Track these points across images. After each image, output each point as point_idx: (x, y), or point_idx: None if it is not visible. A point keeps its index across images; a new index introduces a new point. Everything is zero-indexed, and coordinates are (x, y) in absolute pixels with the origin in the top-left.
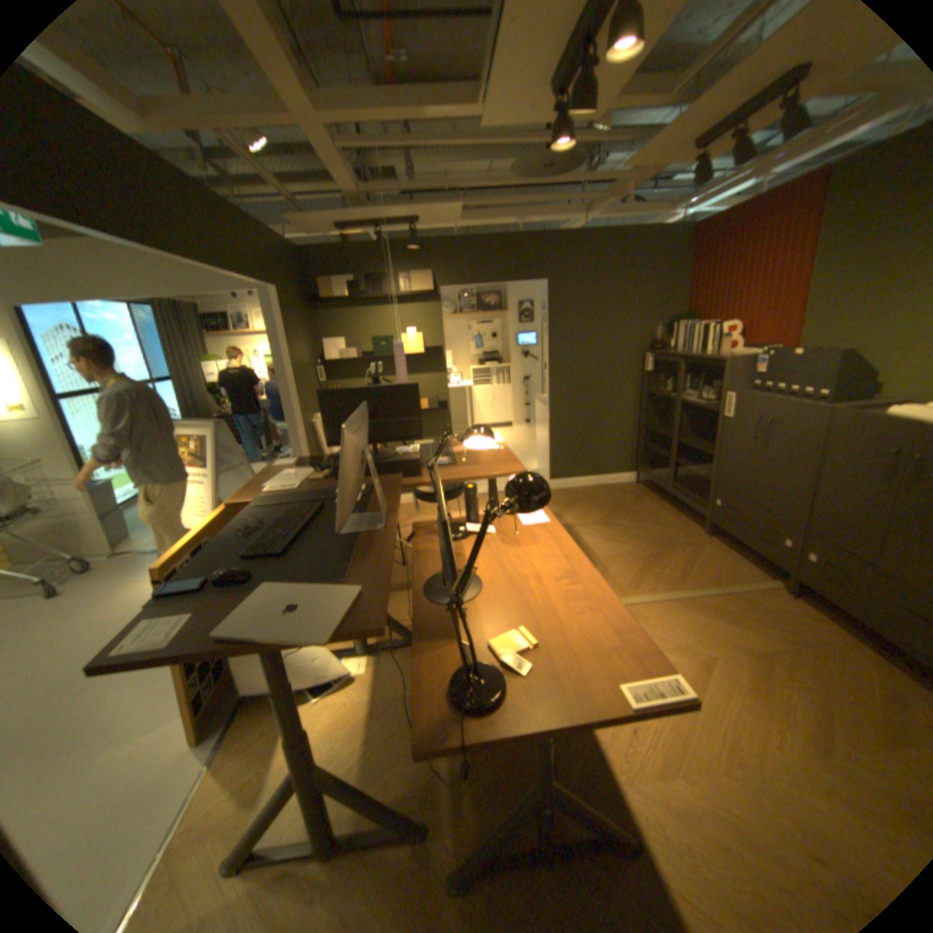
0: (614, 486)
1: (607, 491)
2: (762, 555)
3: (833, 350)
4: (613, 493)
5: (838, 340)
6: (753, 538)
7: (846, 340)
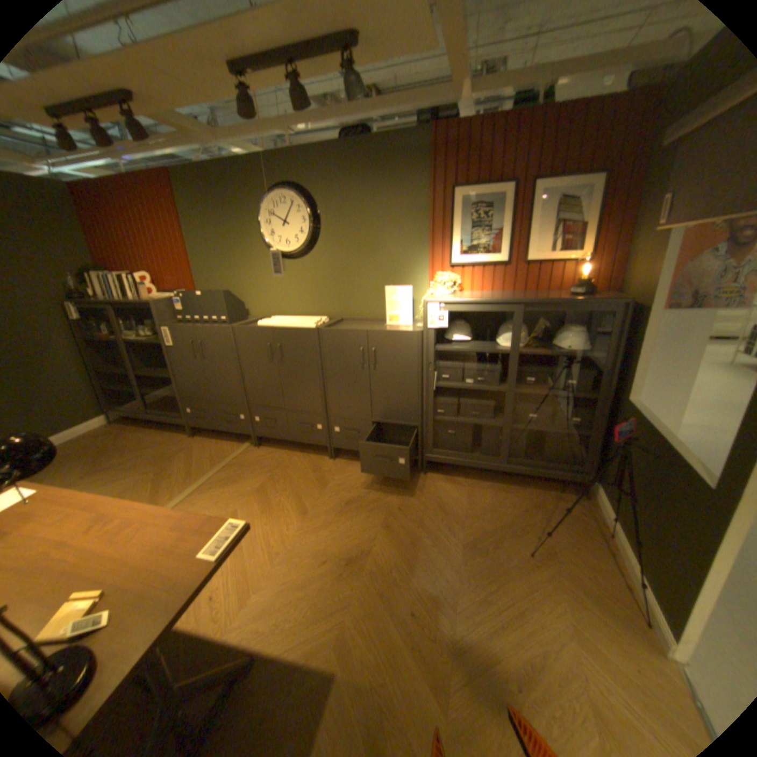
0: (84, 436)
1: (79, 444)
2: (230, 432)
3: (218, 292)
4: (86, 443)
5: (217, 286)
6: (220, 424)
7: (221, 286)
